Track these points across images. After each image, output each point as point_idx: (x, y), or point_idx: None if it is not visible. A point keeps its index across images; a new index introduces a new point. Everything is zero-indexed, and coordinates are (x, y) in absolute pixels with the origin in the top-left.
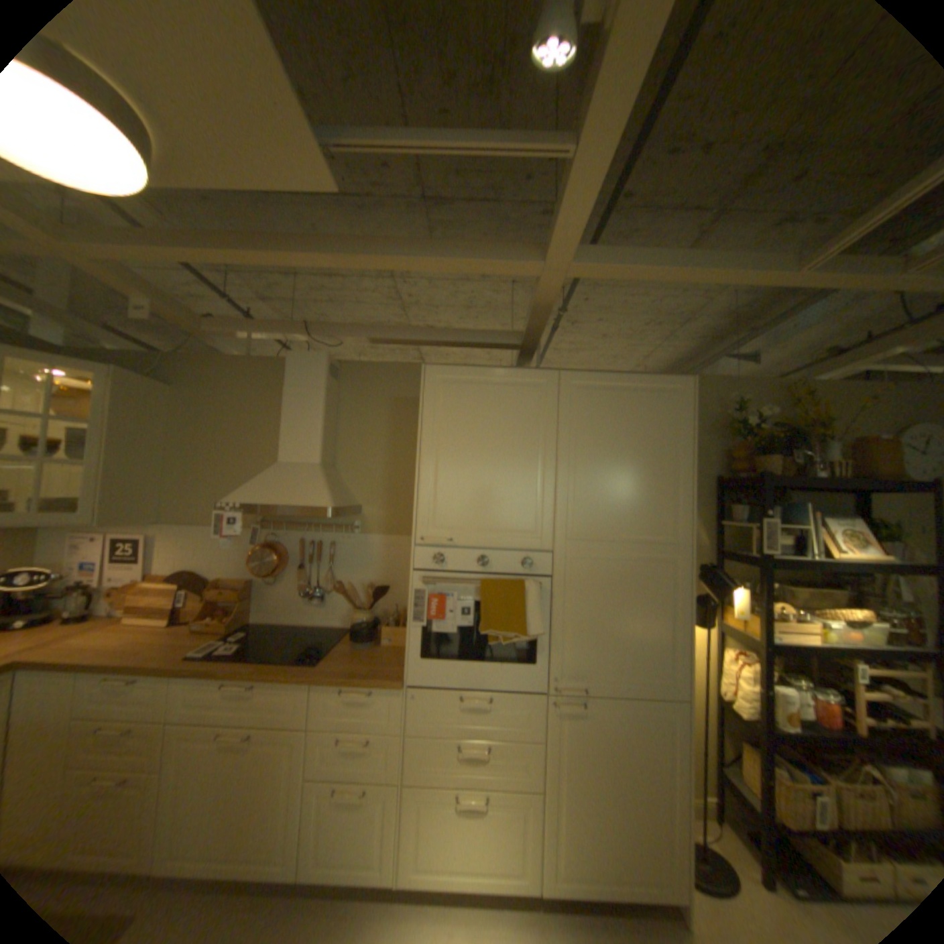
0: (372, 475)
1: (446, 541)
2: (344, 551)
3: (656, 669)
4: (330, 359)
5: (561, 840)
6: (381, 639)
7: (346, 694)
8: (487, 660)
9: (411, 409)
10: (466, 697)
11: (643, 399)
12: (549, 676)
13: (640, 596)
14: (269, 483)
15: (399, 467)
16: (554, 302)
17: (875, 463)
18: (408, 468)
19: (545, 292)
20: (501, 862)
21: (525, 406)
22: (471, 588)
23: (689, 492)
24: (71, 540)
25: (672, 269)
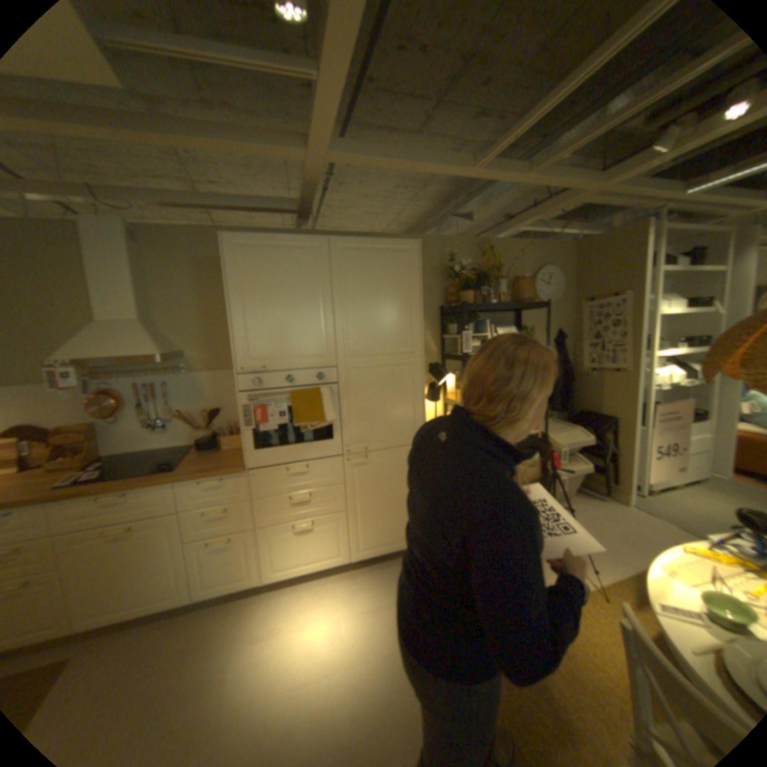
0: (186, 325)
1: (259, 369)
2: (173, 388)
3: (404, 428)
4: (122, 222)
5: (357, 532)
6: (219, 446)
7: (201, 484)
8: (300, 443)
9: (210, 267)
10: (289, 468)
11: (386, 257)
12: (341, 444)
13: (392, 387)
14: (89, 340)
15: (208, 317)
16: (317, 180)
17: (520, 292)
18: (216, 316)
19: (309, 172)
20: (323, 553)
21: (305, 264)
22: (282, 398)
23: (417, 319)
24: None
25: (397, 162)
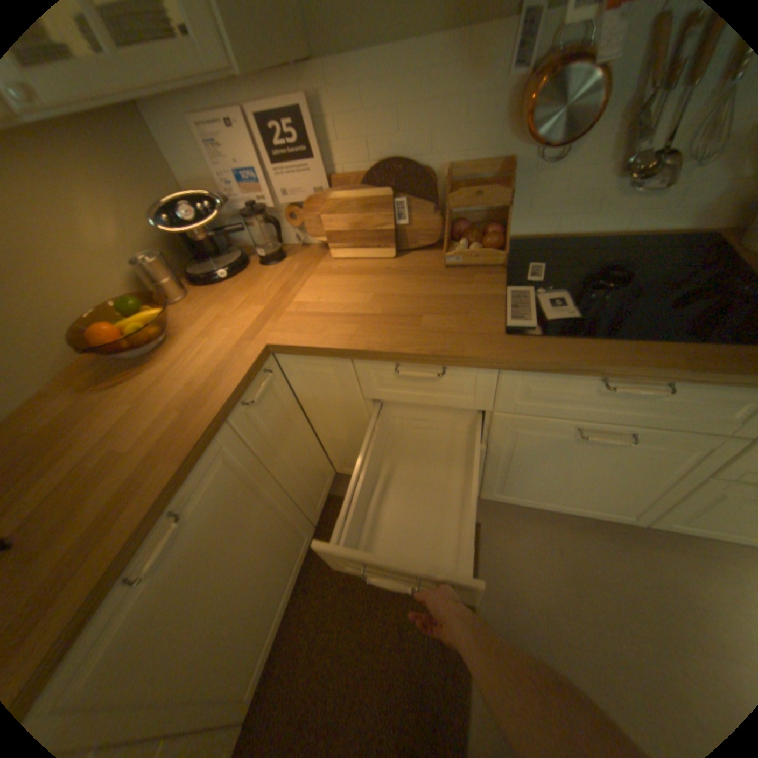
0: None
1: None
2: None
3: None
4: None
5: None
6: None
7: None
8: None
9: None
10: None
11: None
12: None
13: None
14: None
15: None
16: None
17: None
18: None
19: None
20: None
21: None
22: None
23: None
24: (197, 126)
25: None
